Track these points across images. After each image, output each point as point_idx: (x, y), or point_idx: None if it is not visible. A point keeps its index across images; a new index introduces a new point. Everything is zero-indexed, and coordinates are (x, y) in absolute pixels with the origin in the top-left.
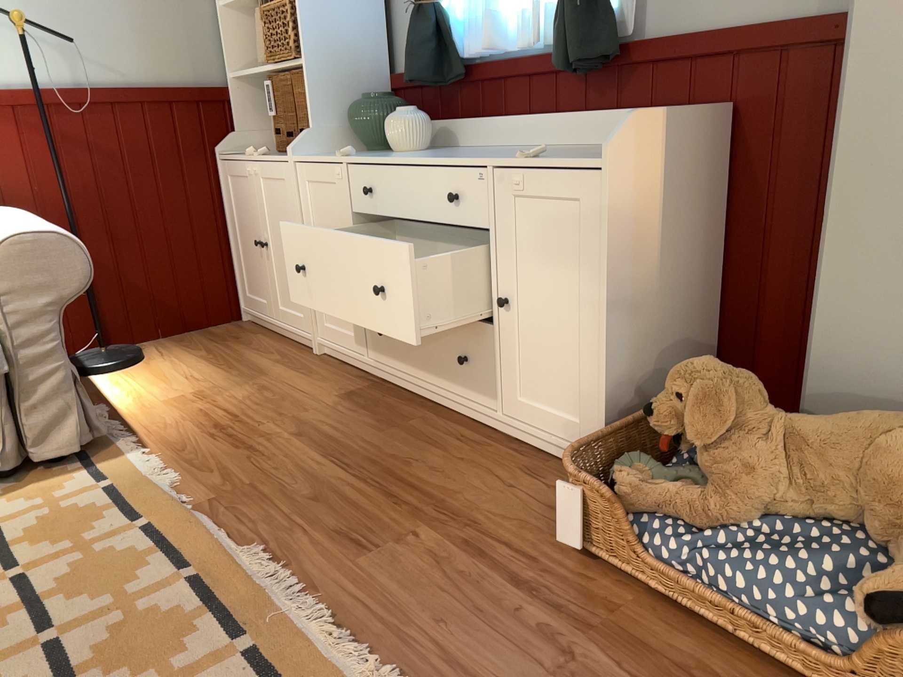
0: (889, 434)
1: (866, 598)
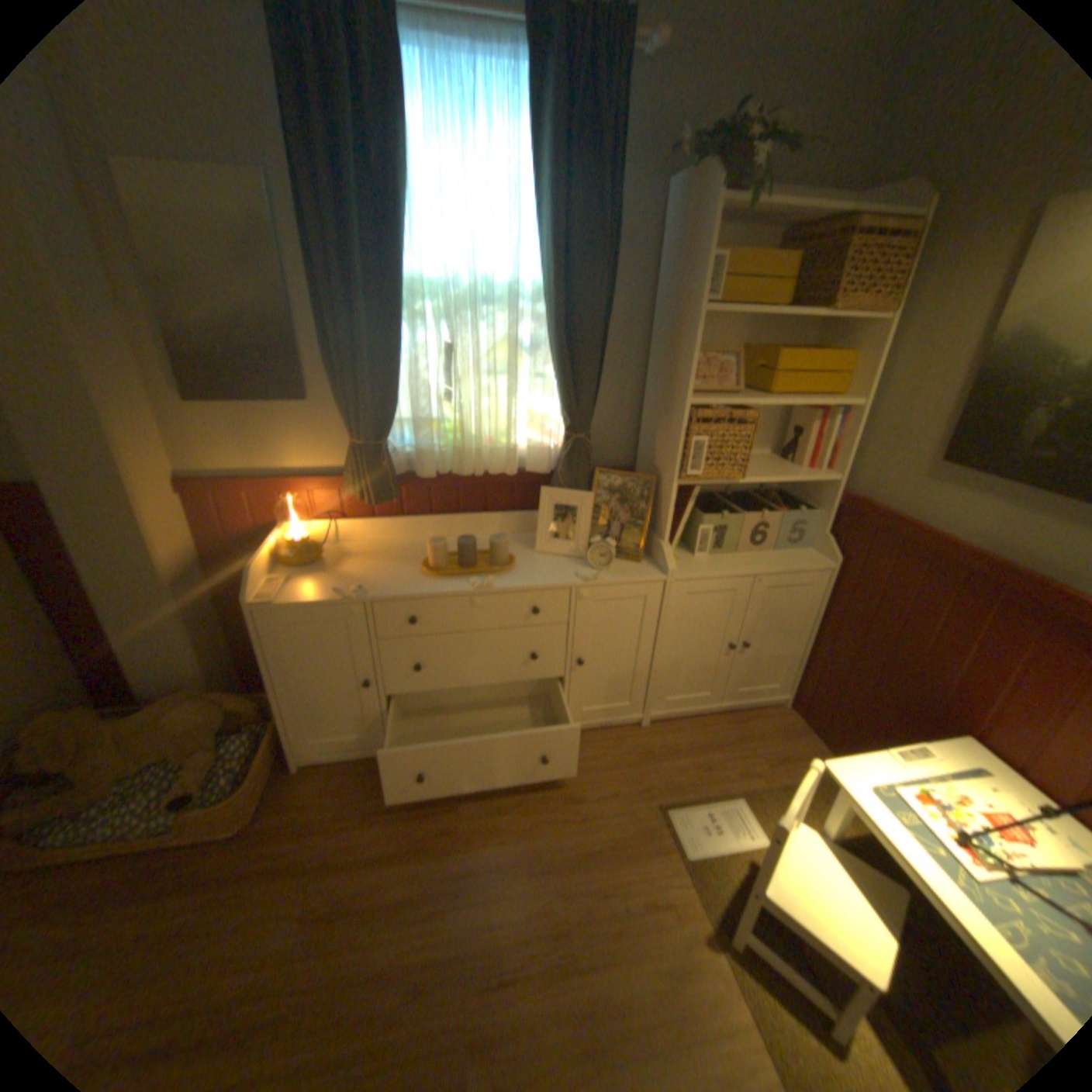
0: (167, 715)
1: (167, 806)
